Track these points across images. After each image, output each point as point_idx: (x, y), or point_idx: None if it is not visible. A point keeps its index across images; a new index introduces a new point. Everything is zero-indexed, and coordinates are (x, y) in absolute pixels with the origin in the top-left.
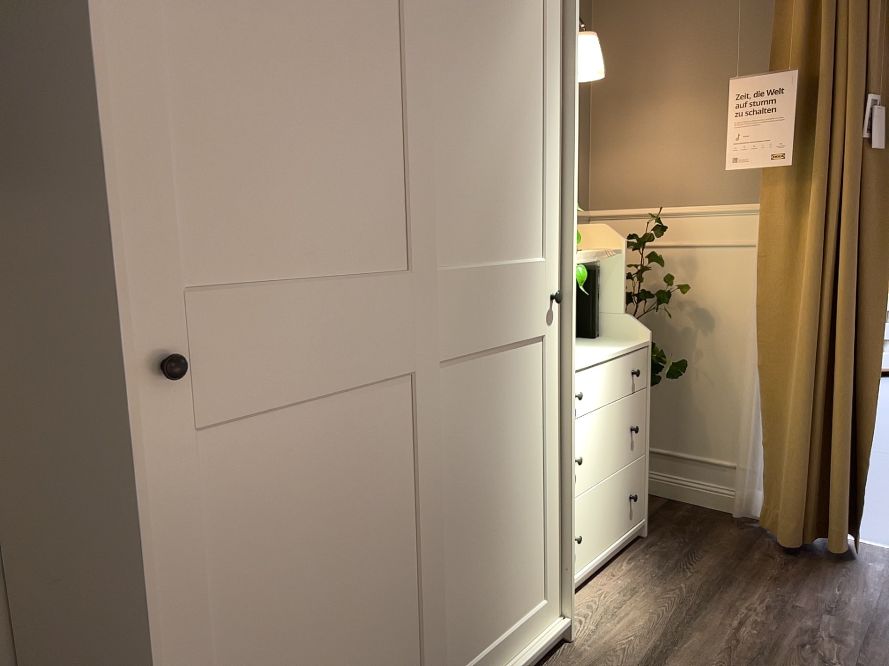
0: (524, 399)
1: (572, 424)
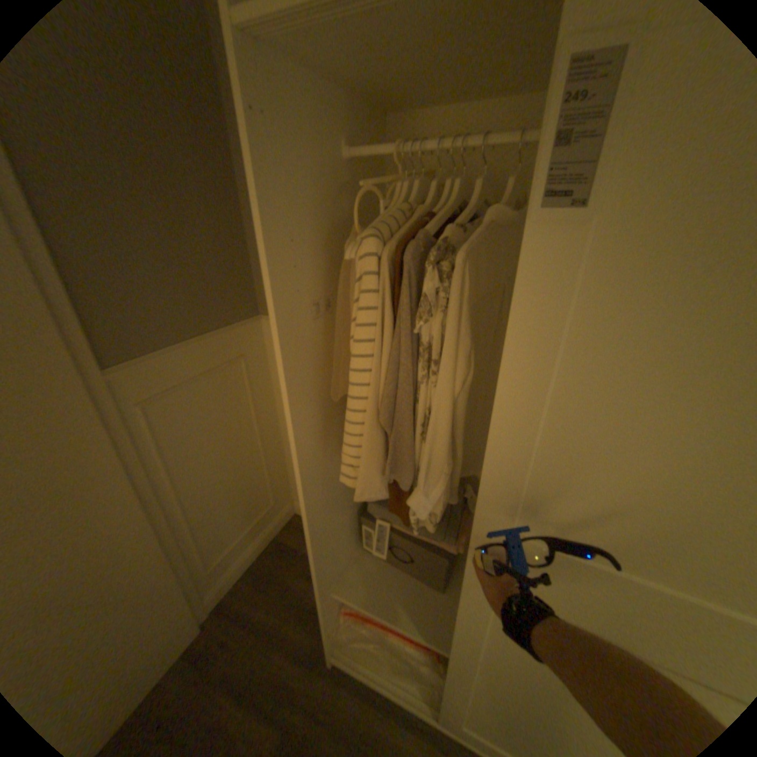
0: None
1: None
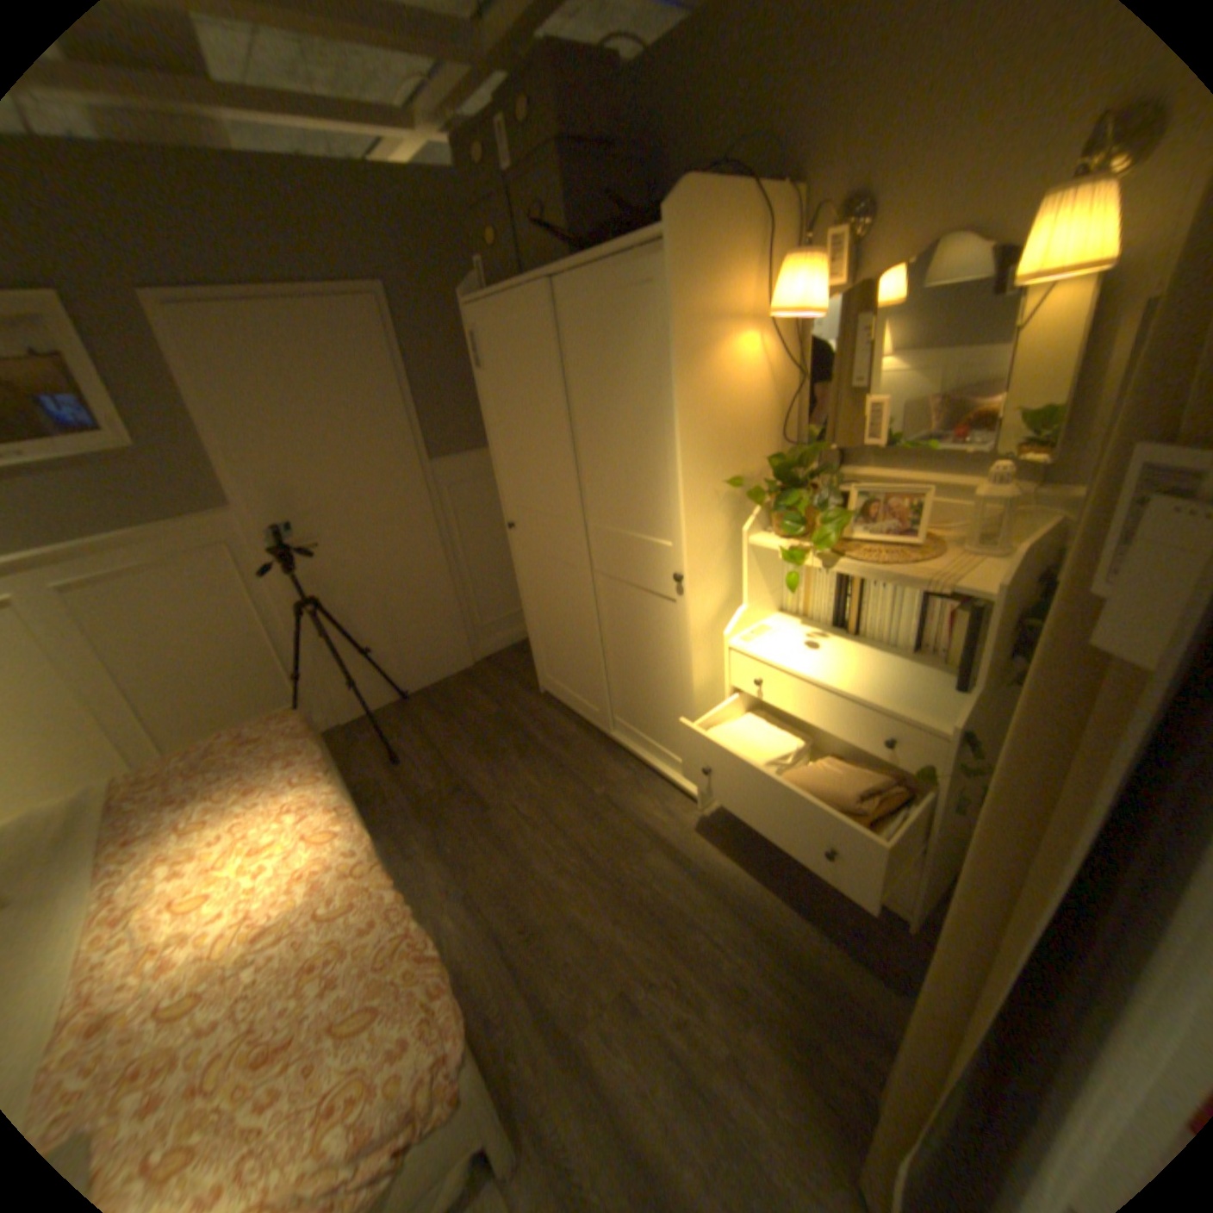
0: (659, 631)
1: (693, 678)
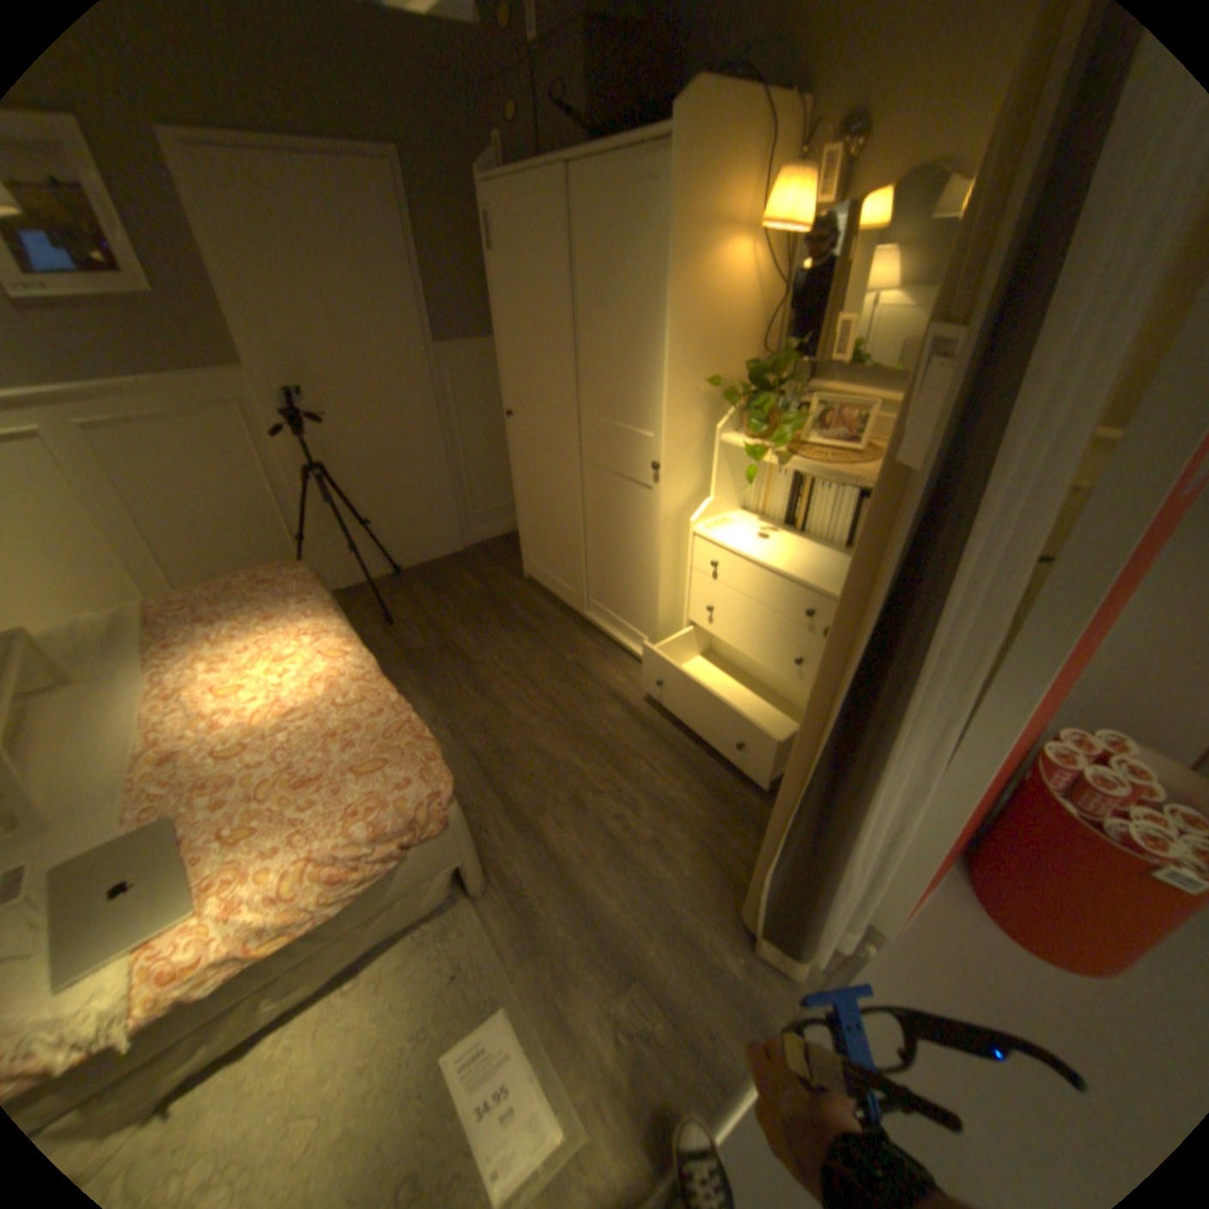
0: (636, 517)
1: (660, 558)
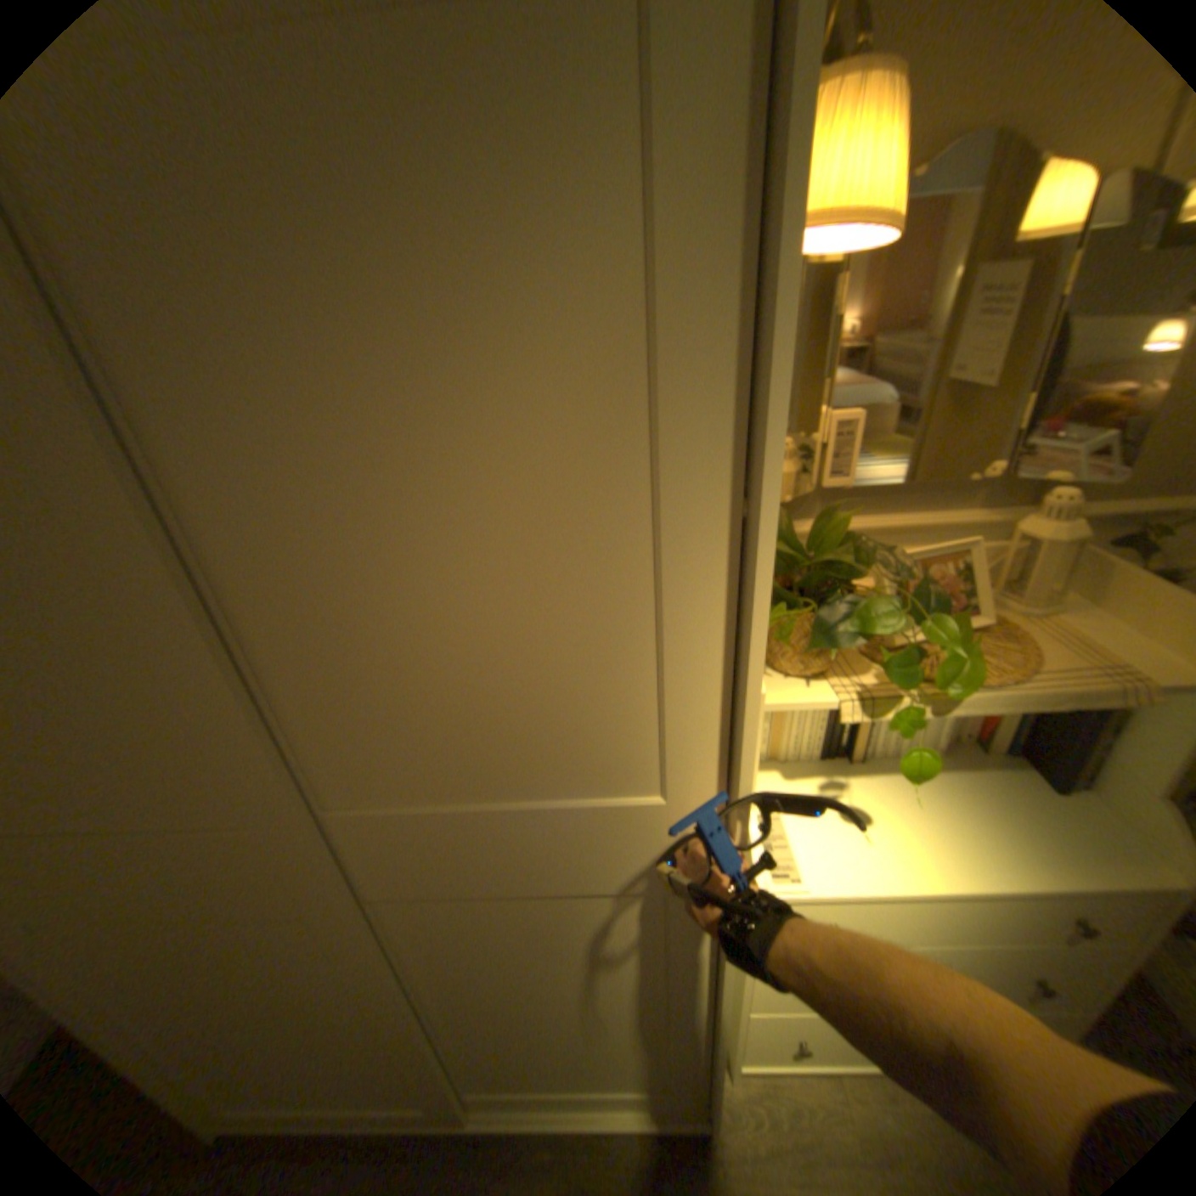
0: (605, 949)
1: (723, 1002)
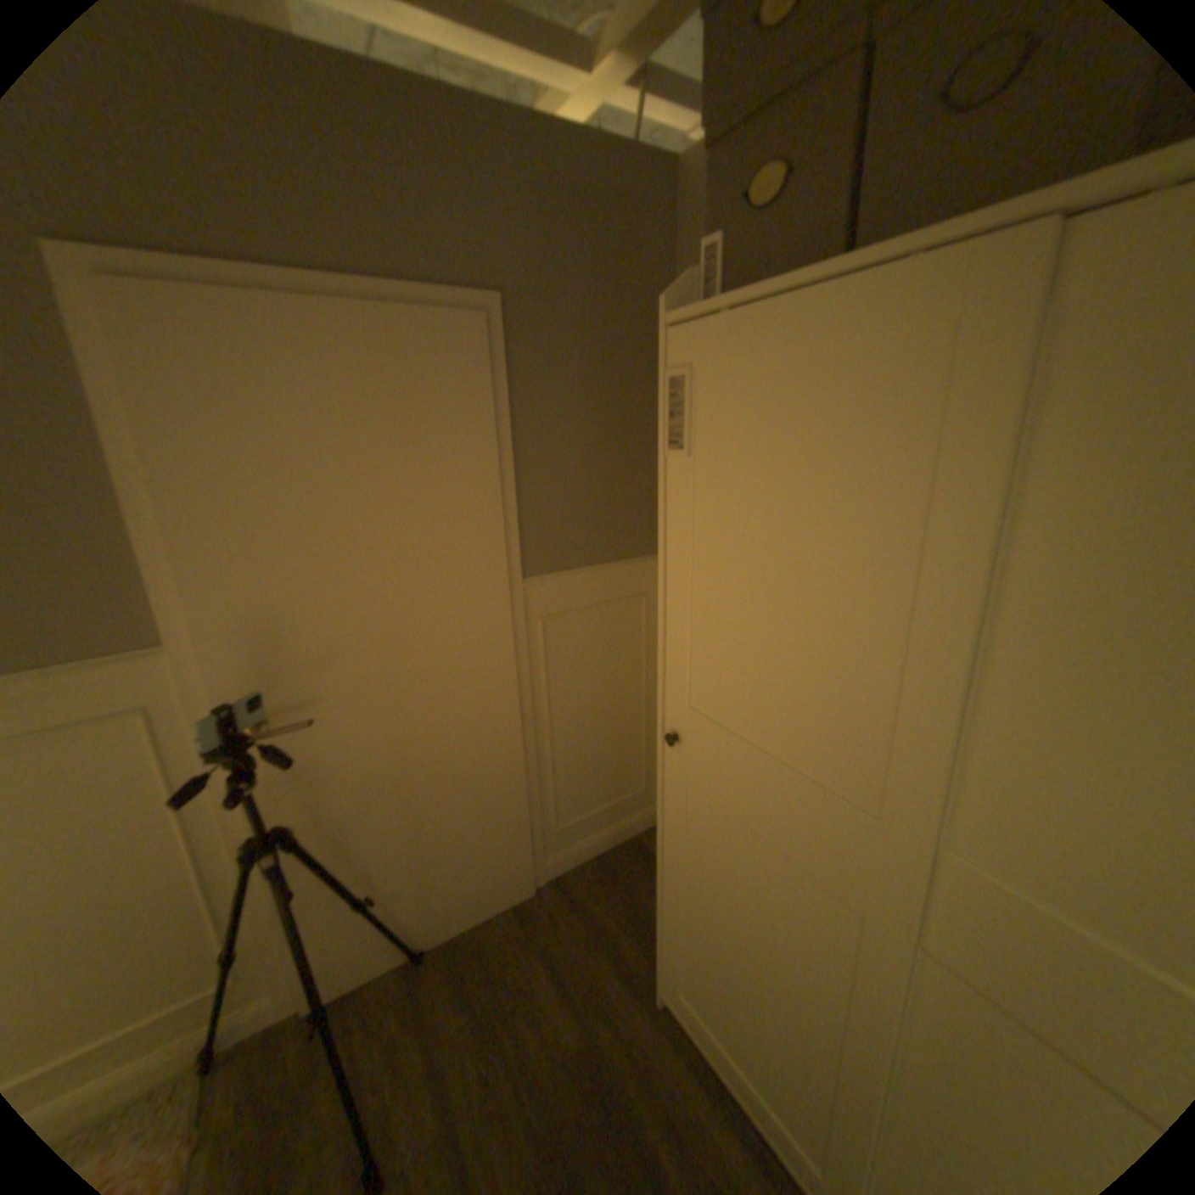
0: None
1: None
